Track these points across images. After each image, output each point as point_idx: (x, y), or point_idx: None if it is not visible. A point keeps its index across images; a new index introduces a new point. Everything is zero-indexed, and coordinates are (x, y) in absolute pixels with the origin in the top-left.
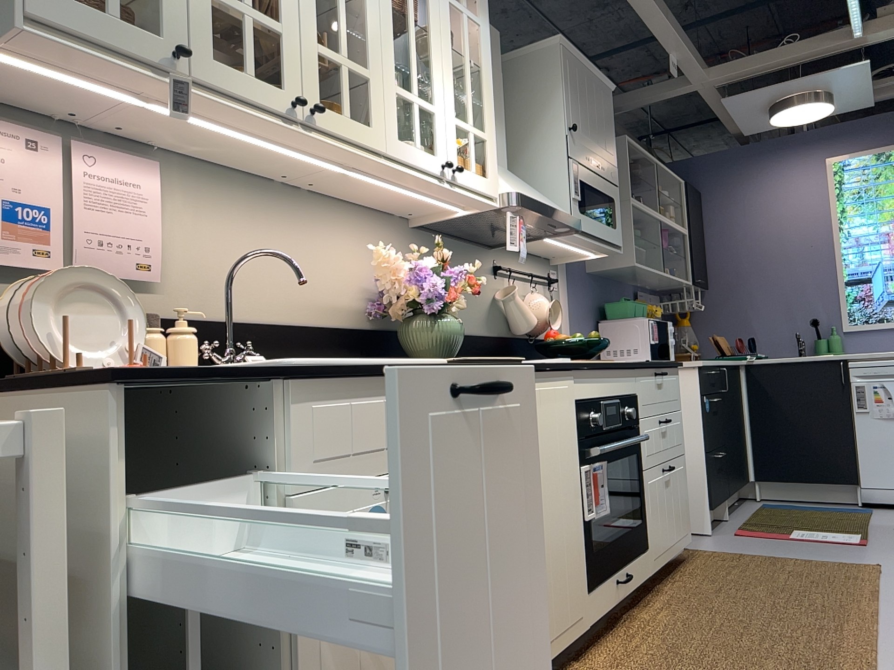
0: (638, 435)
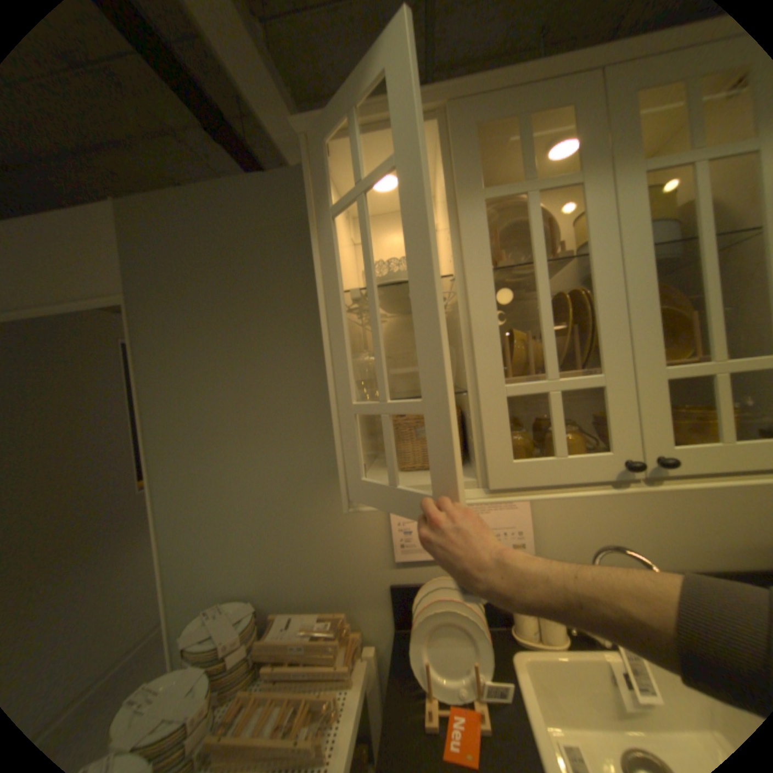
0: None
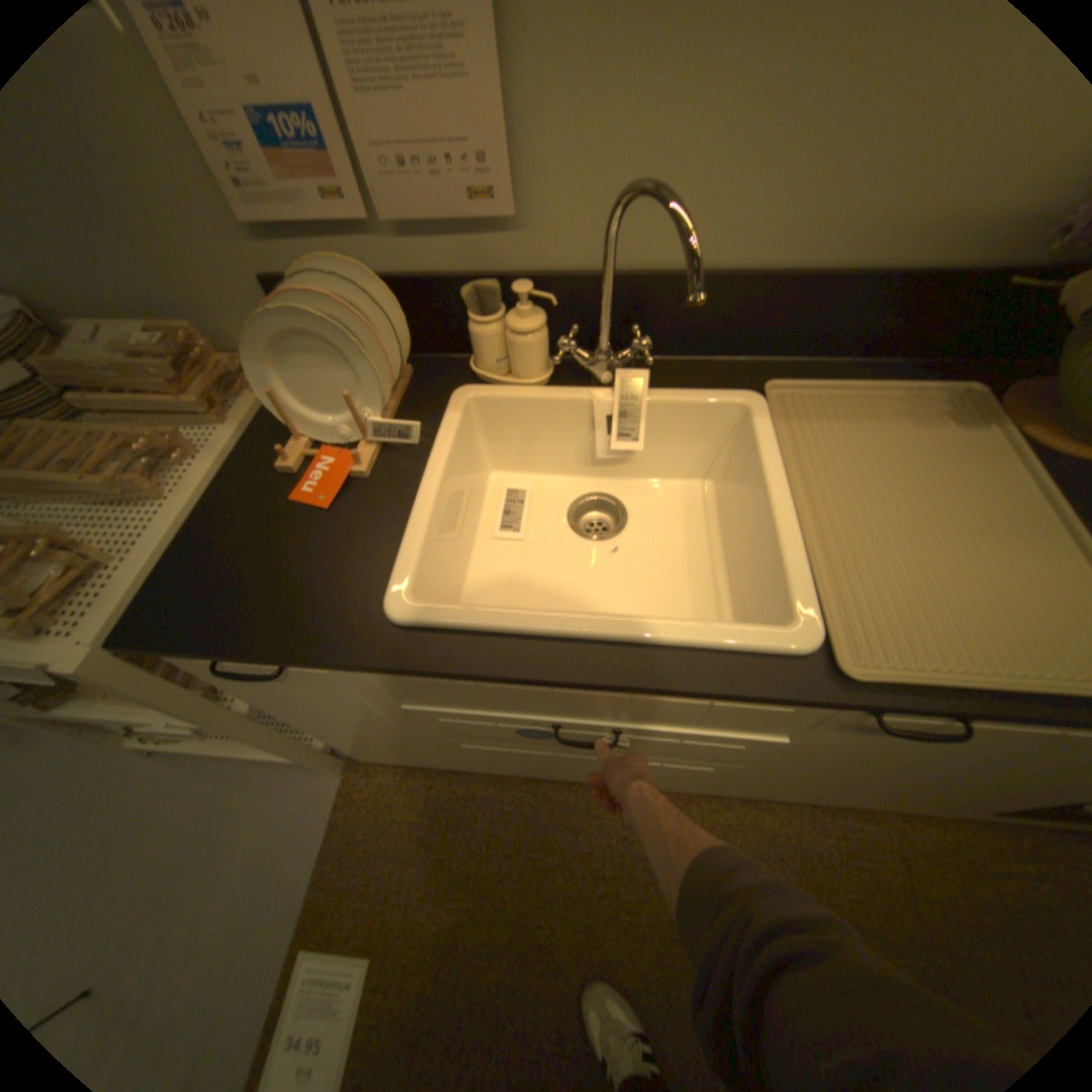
0: None
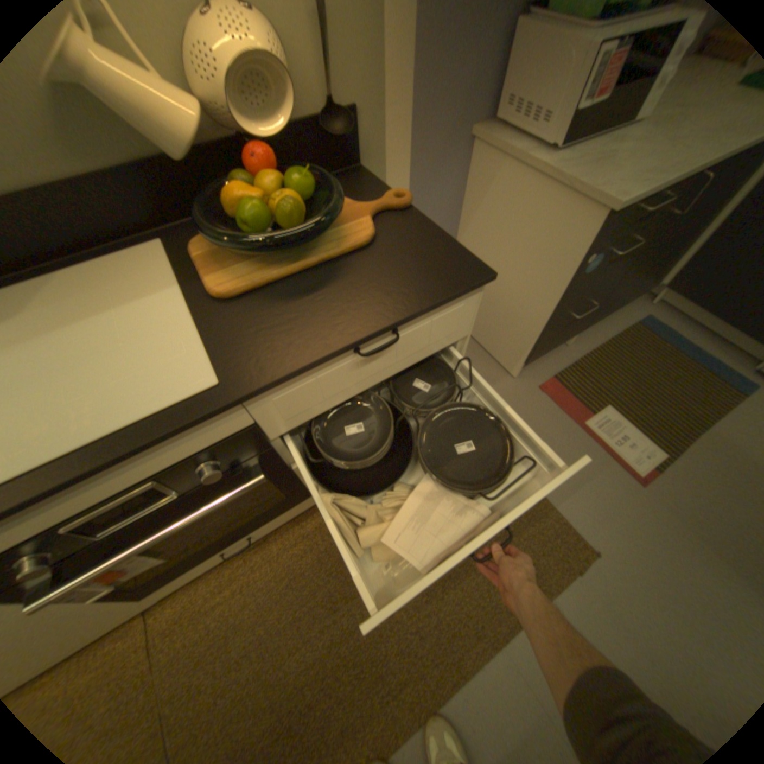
0: (266, 456)
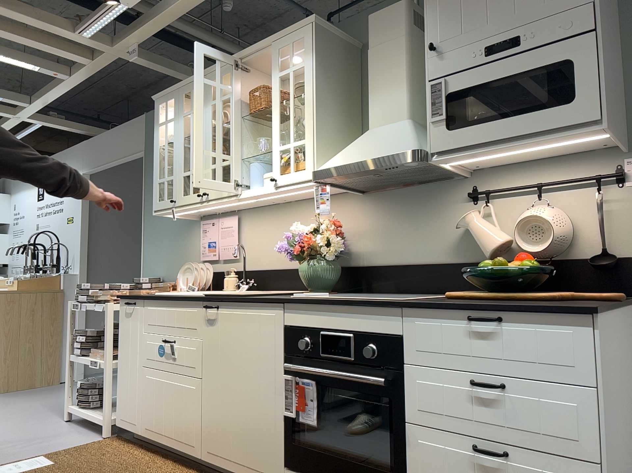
0: (397, 381)
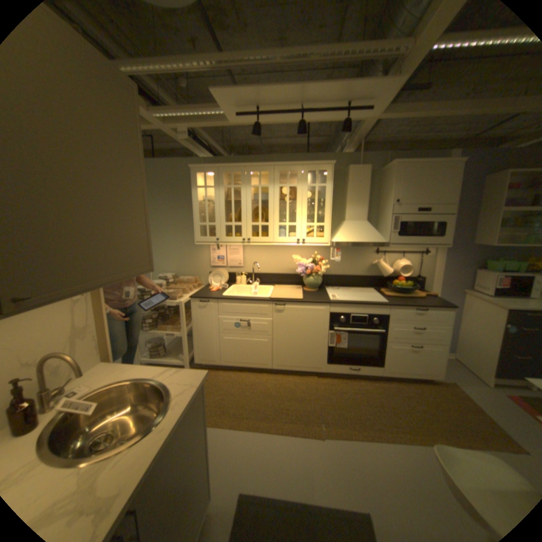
0: (386, 330)
